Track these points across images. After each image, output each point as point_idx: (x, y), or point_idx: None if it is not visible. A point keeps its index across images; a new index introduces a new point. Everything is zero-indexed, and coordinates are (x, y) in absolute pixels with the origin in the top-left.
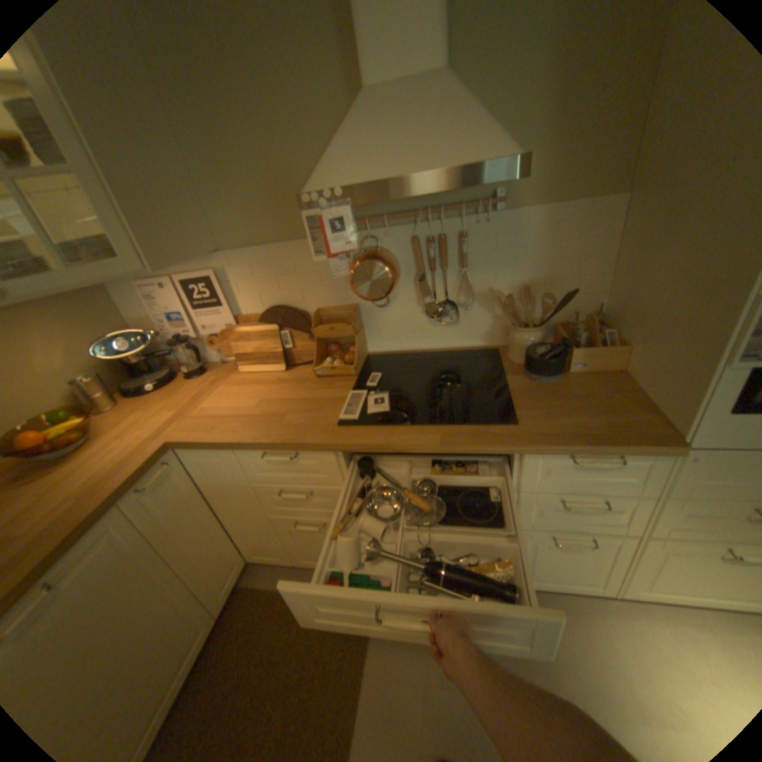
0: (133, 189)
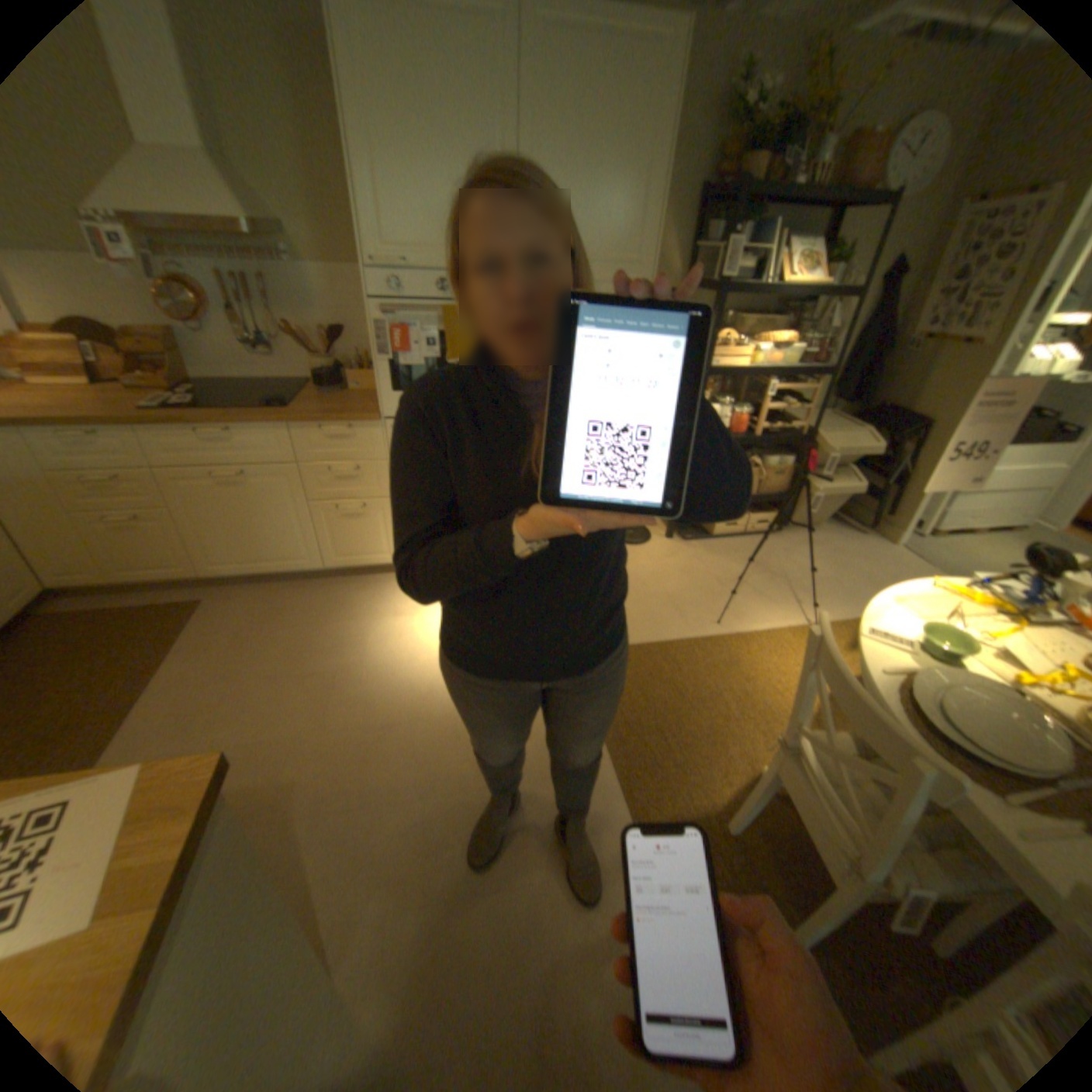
0: None
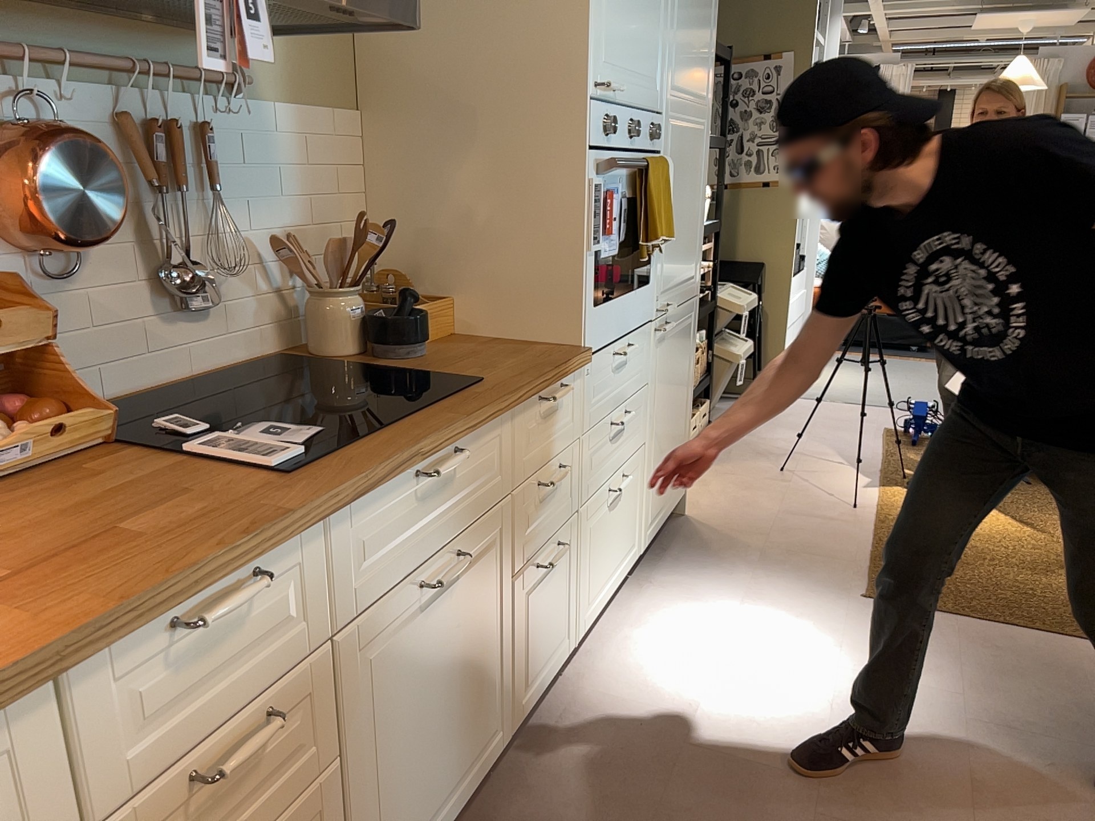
0: None
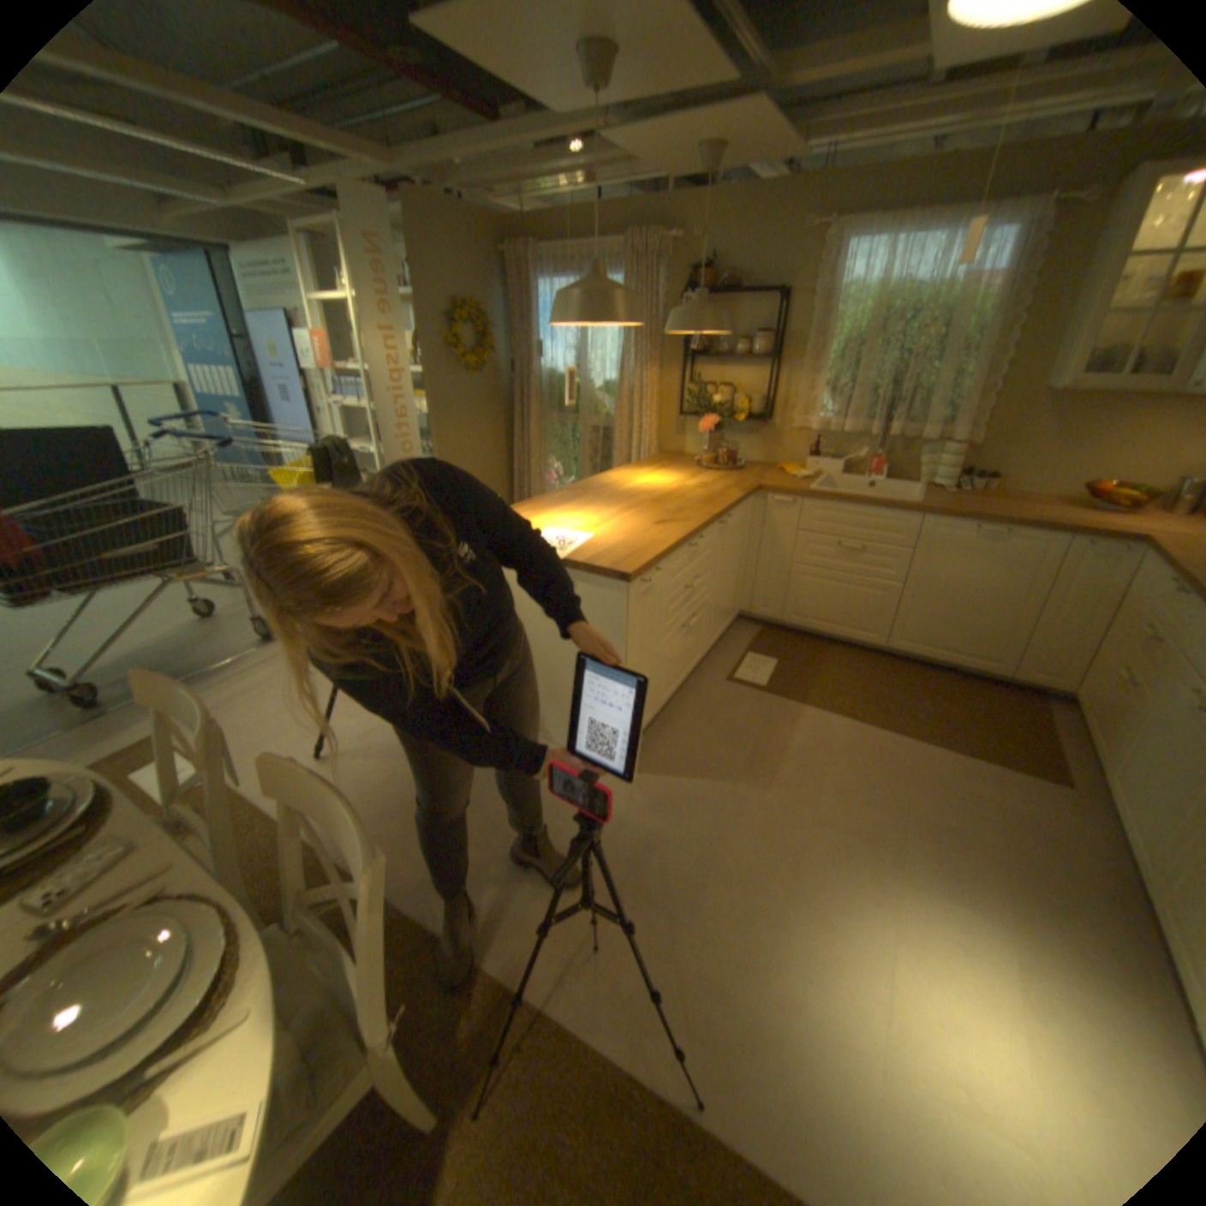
0: None
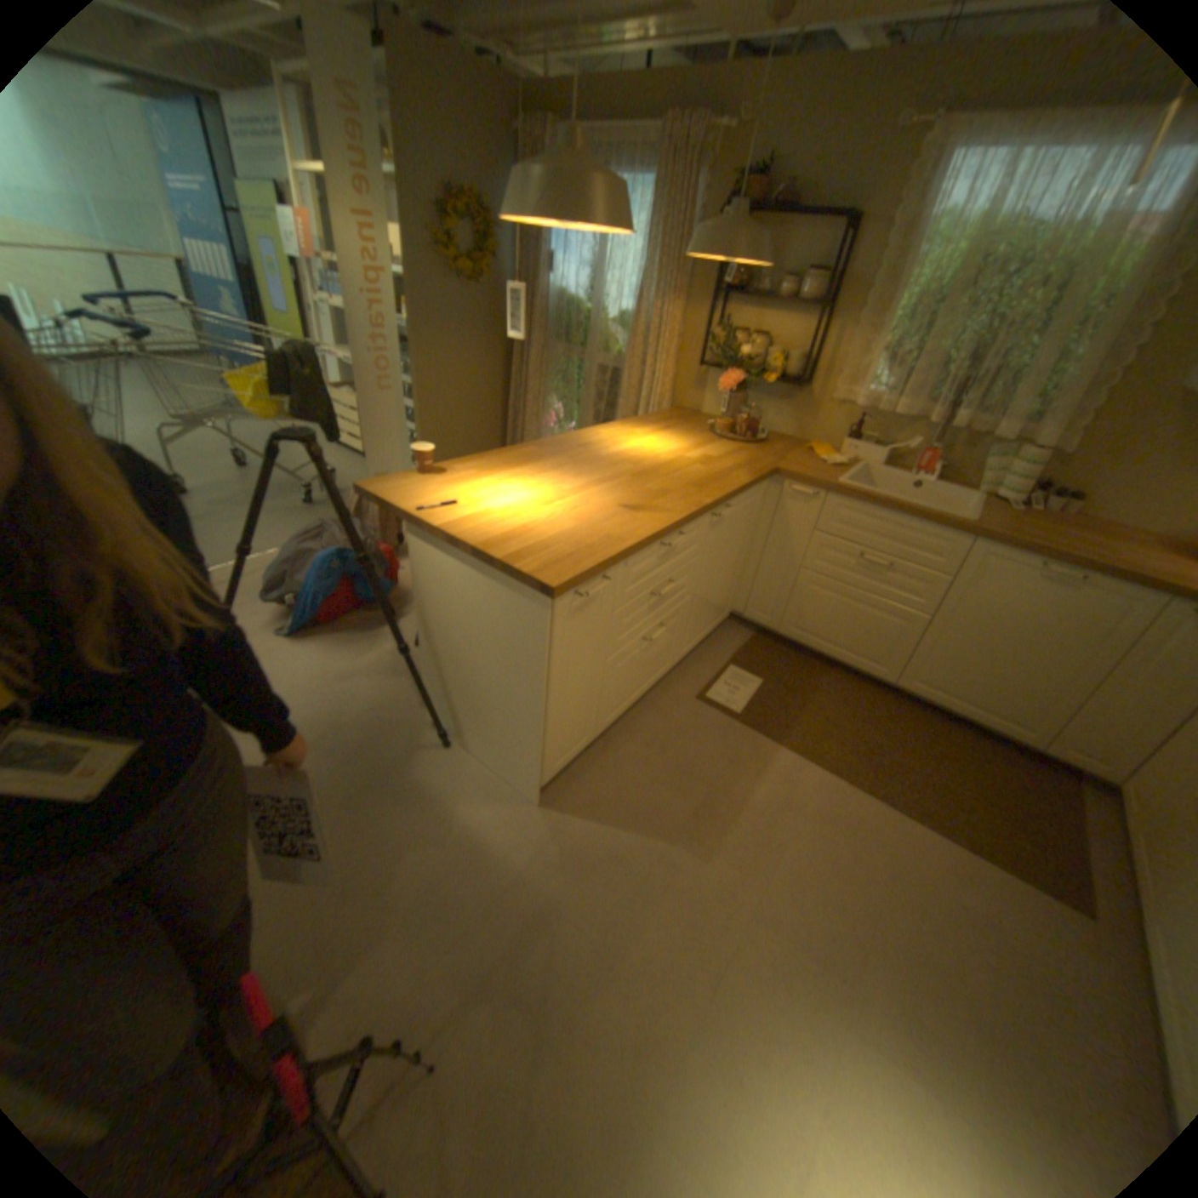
0: None
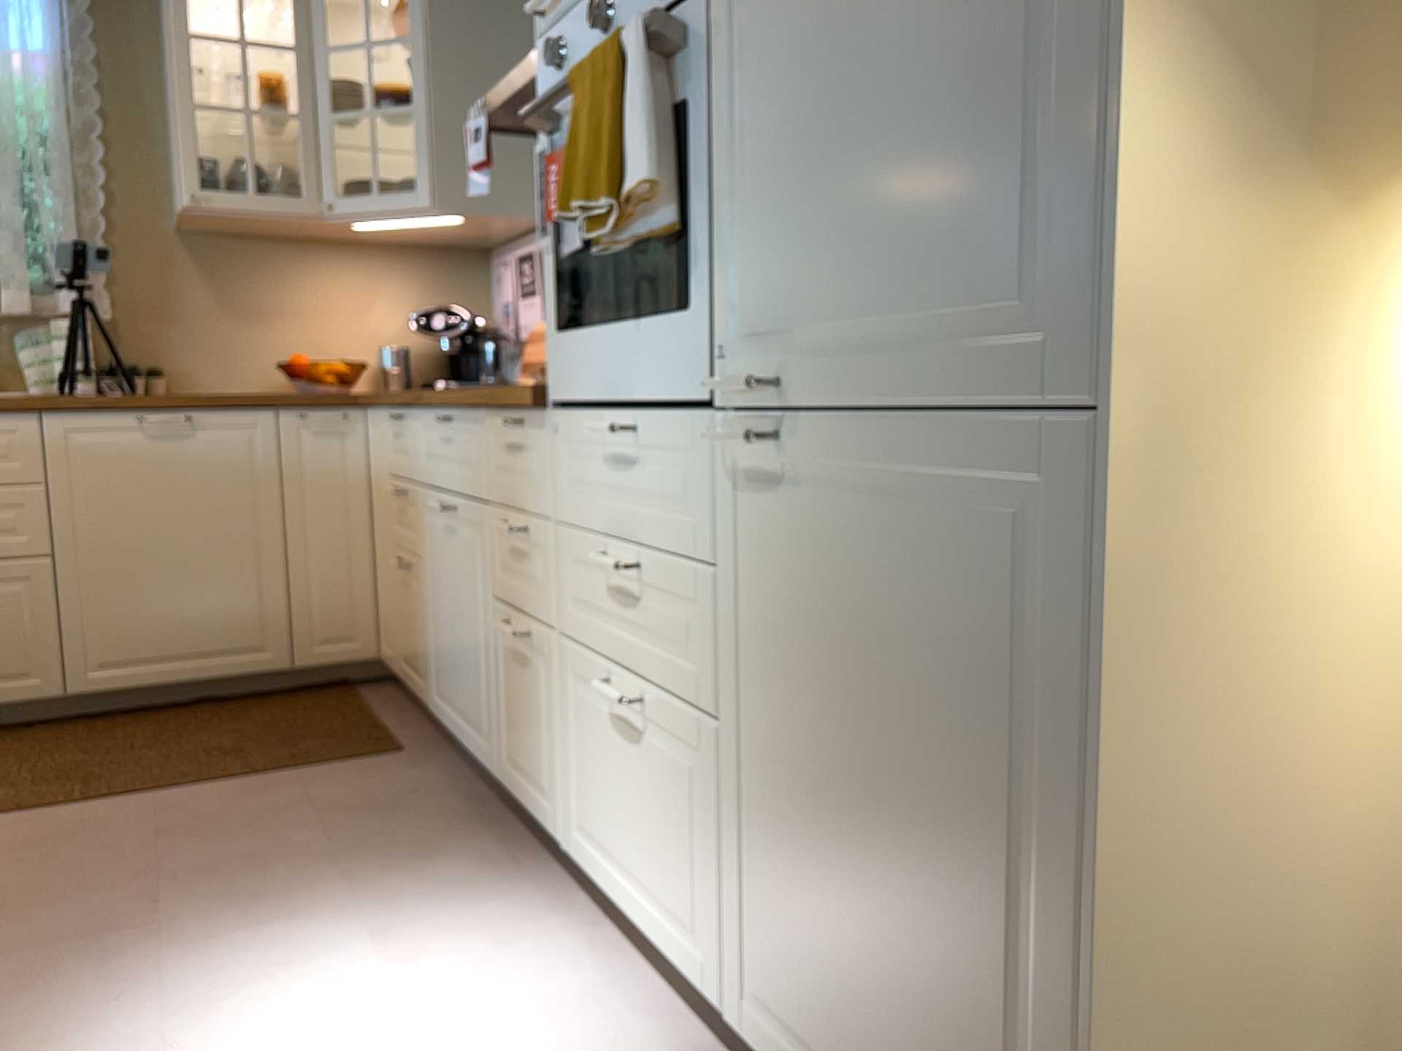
0: (462, 131)
